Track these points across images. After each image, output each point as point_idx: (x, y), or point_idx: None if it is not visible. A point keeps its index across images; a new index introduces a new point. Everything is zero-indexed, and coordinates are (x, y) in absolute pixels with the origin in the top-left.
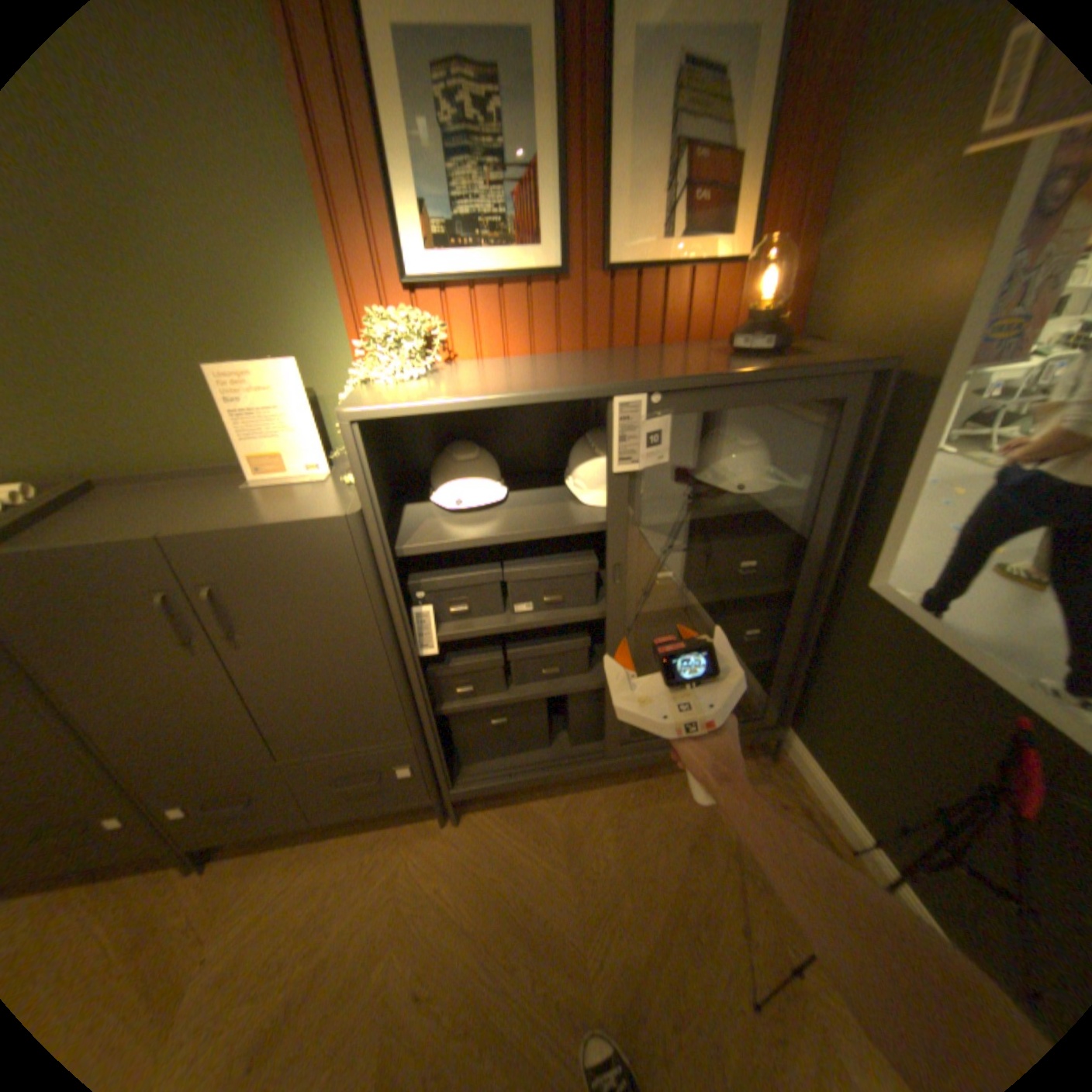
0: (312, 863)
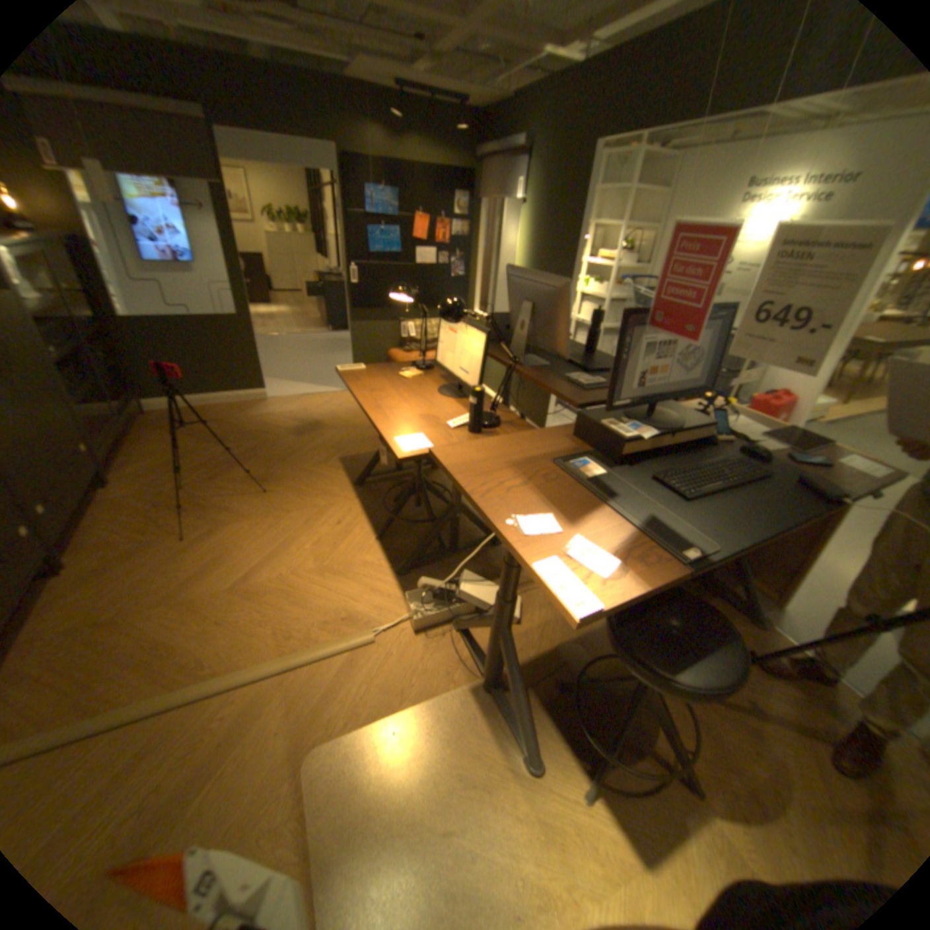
0: (90, 525)
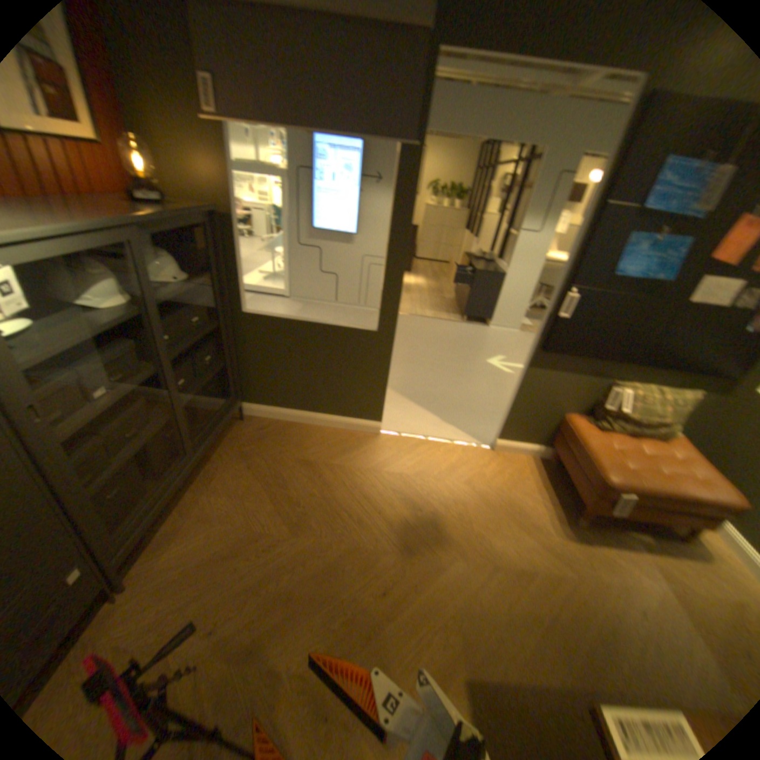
0: None
